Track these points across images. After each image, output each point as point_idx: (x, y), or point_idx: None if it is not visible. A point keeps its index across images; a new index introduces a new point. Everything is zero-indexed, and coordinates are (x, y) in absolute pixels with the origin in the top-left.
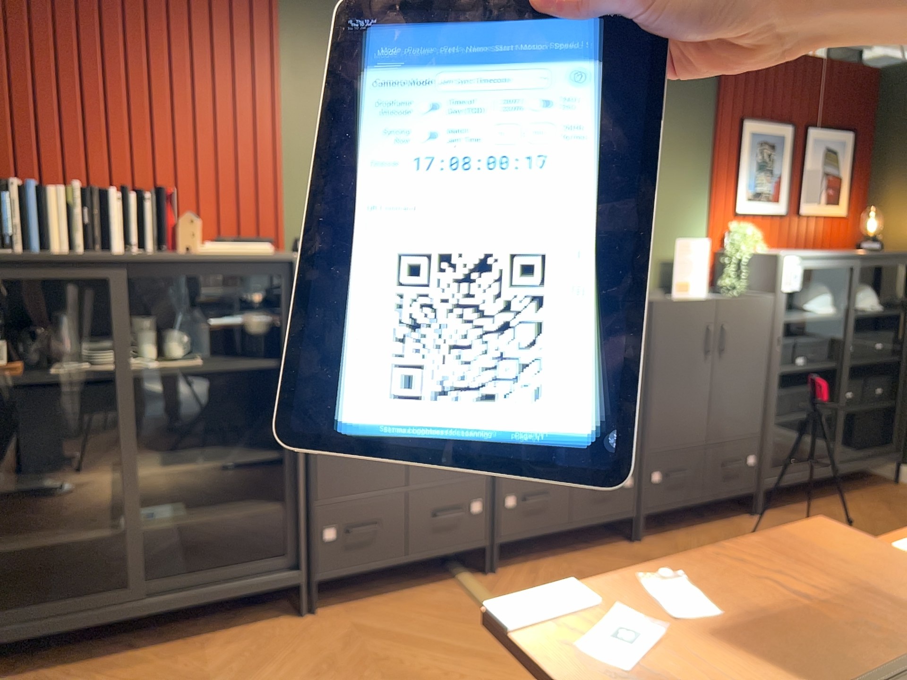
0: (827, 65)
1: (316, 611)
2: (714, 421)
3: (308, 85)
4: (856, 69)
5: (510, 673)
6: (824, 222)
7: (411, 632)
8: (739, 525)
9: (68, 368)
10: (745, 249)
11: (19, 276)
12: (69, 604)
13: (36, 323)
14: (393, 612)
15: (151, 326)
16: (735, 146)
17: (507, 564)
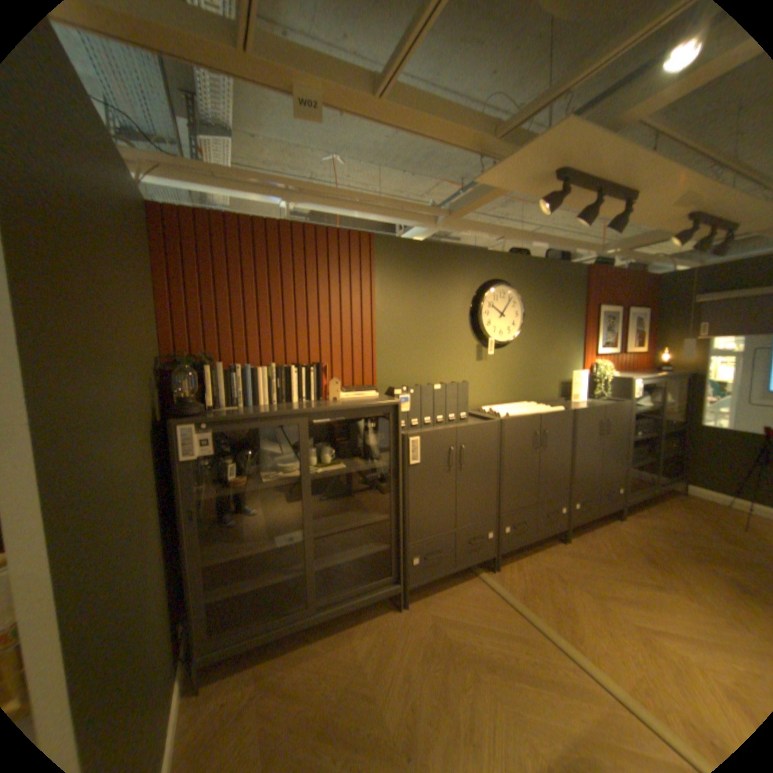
0: (637, 274)
1: (409, 606)
2: (604, 473)
3: (389, 298)
4: (650, 276)
5: (545, 653)
6: (637, 356)
7: (471, 621)
8: (617, 529)
9: (272, 476)
10: (608, 375)
11: (250, 426)
12: (272, 620)
13: (249, 448)
14: (454, 604)
15: (312, 443)
16: (596, 319)
17: (503, 564)
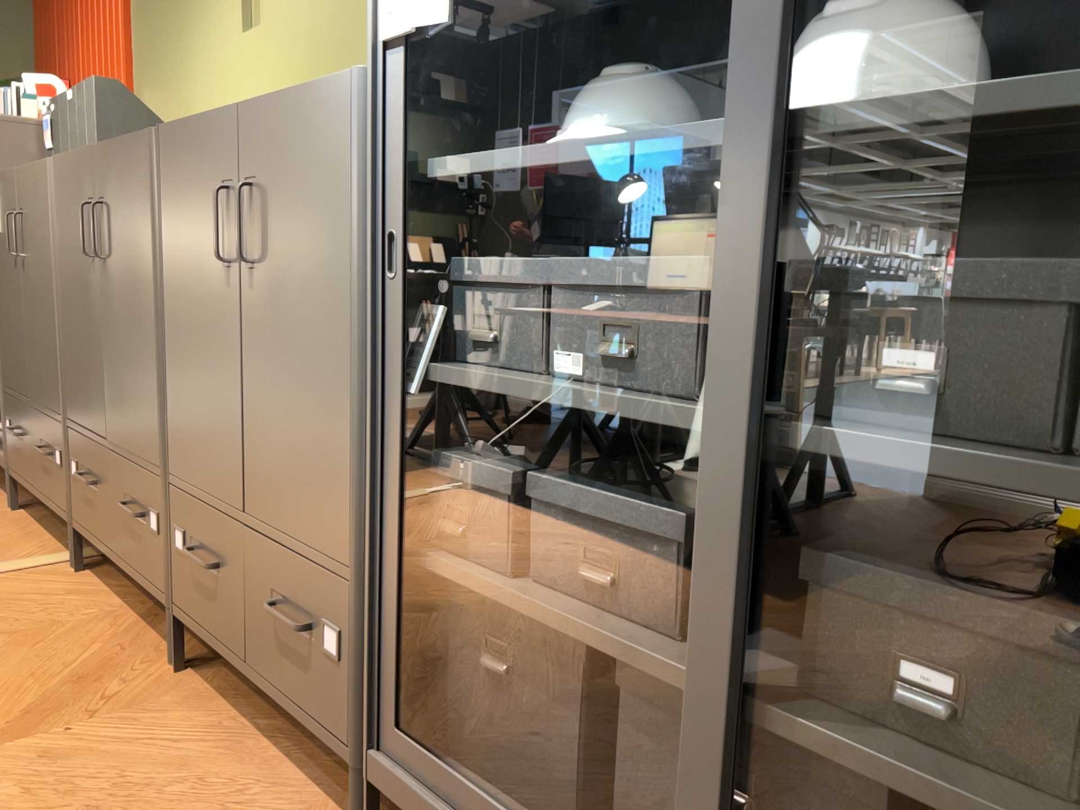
0: None
1: (21, 510)
2: (250, 462)
3: None
4: None
5: None
6: None
7: None
8: None
9: None
10: None
11: None
12: None
13: None
14: None
15: None
16: None
17: (111, 577)
